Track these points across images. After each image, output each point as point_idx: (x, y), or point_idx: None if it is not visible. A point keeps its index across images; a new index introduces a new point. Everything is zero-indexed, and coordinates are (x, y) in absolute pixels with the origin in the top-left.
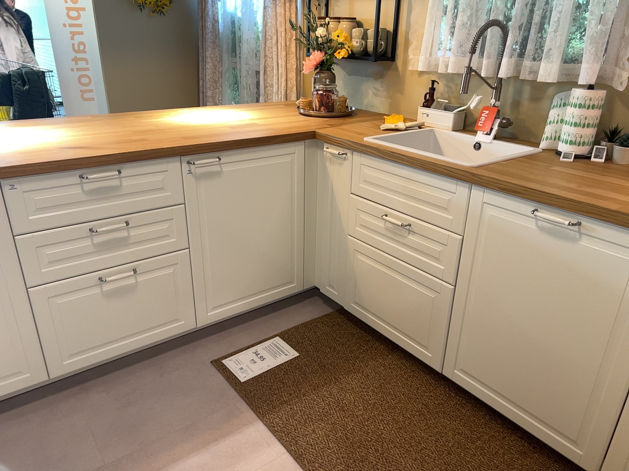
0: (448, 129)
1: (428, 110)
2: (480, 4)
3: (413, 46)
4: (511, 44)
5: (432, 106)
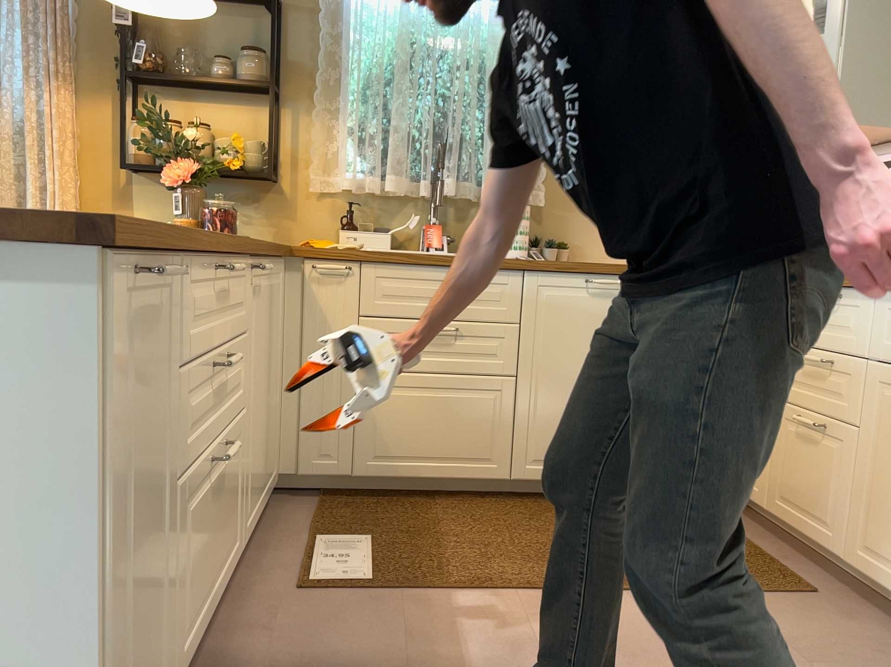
0: (387, 249)
1: (357, 231)
2: (411, 126)
3: (309, 164)
4: (453, 163)
5: (348, 229)
